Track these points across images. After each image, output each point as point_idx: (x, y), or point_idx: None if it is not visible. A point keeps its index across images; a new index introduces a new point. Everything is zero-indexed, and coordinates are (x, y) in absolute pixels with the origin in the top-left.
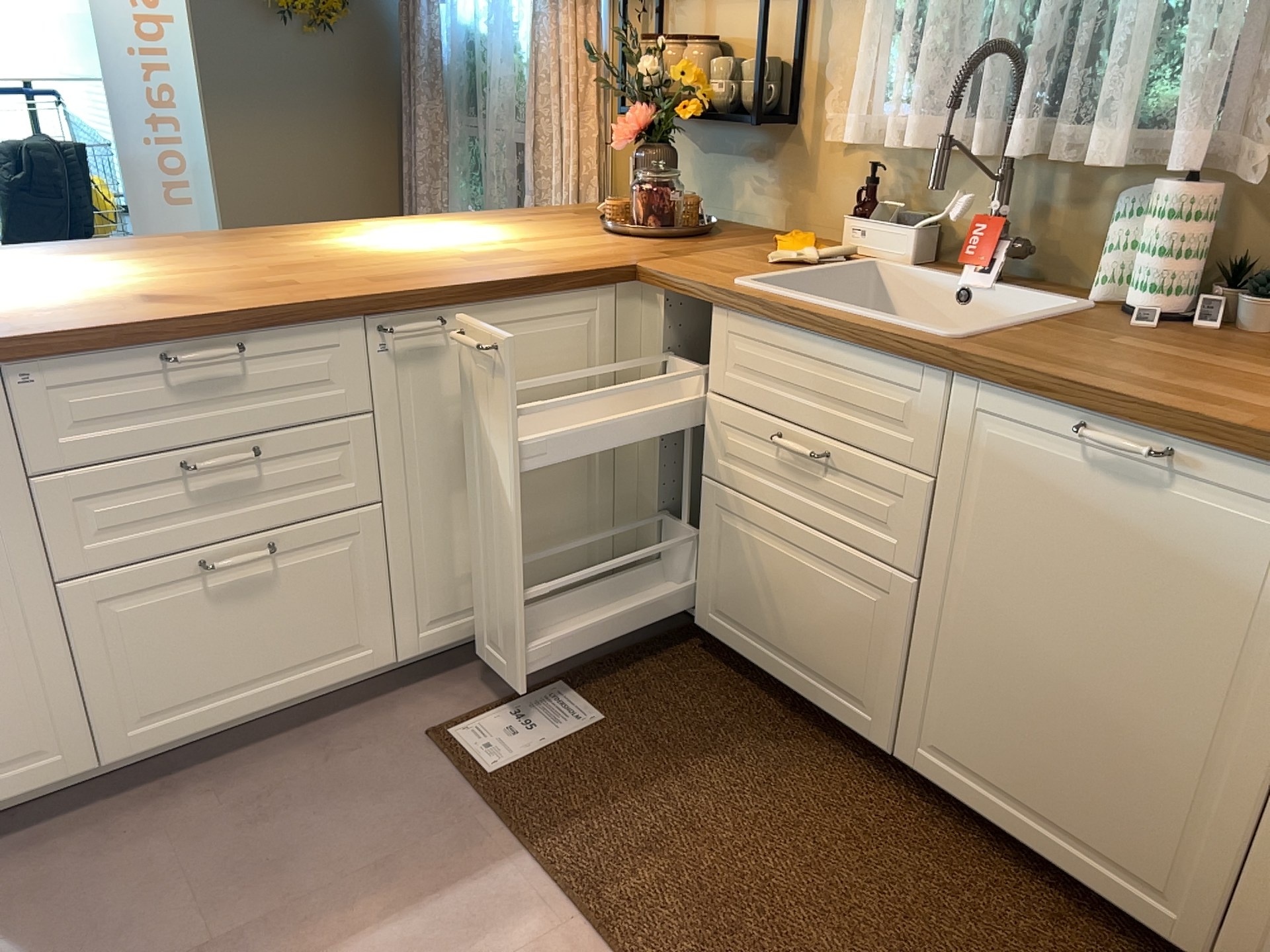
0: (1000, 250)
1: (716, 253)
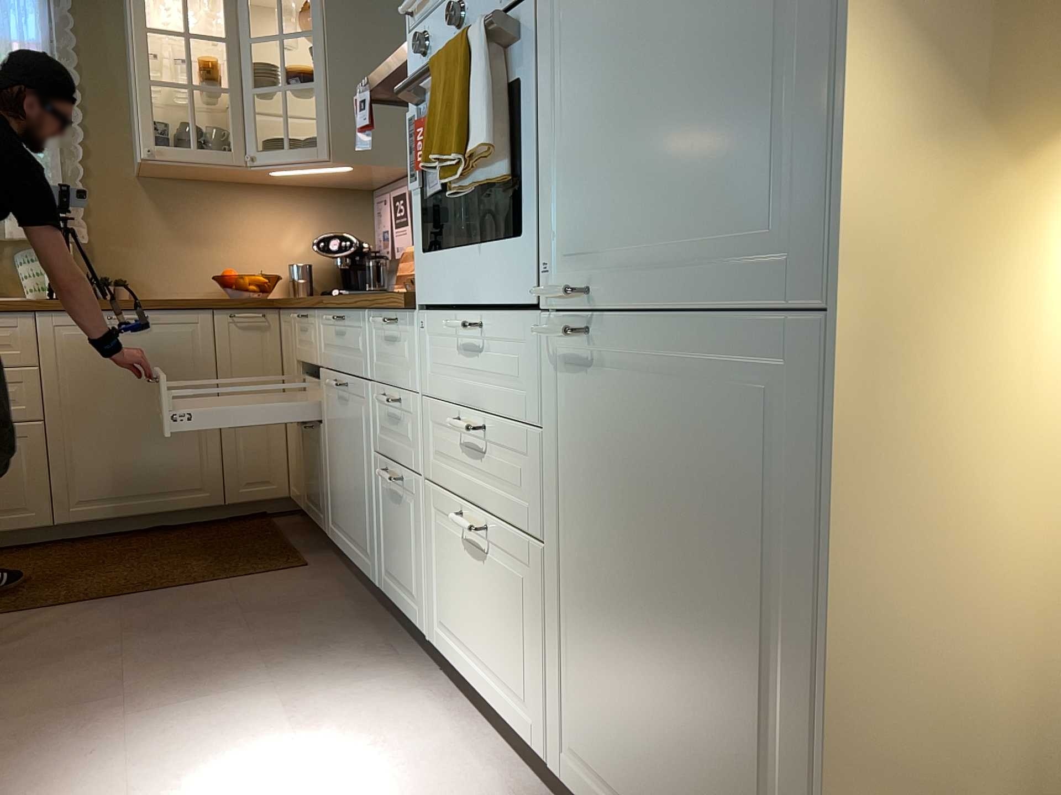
0: None
1: None
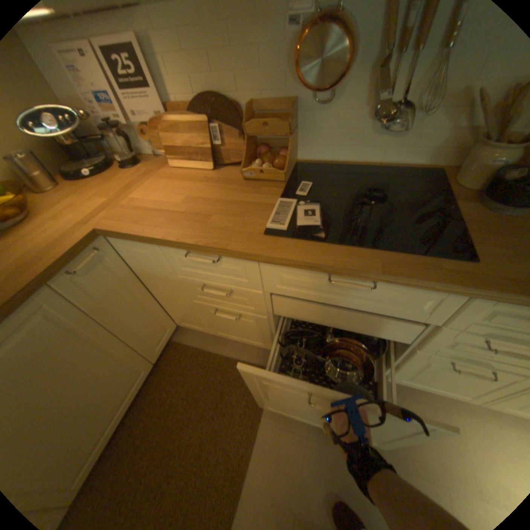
0: None
1: None
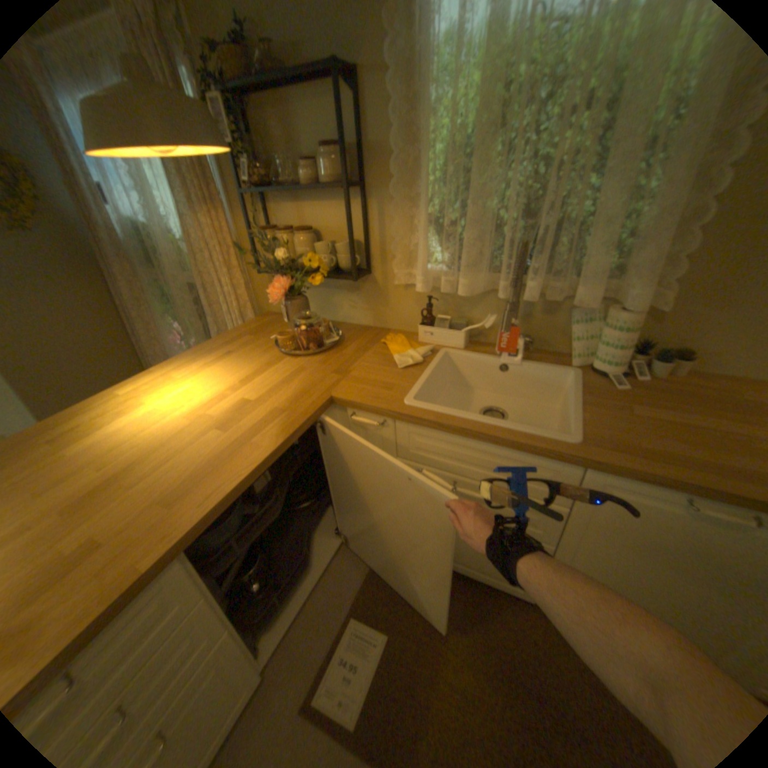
0: (521, 342)
1: (363, 364)
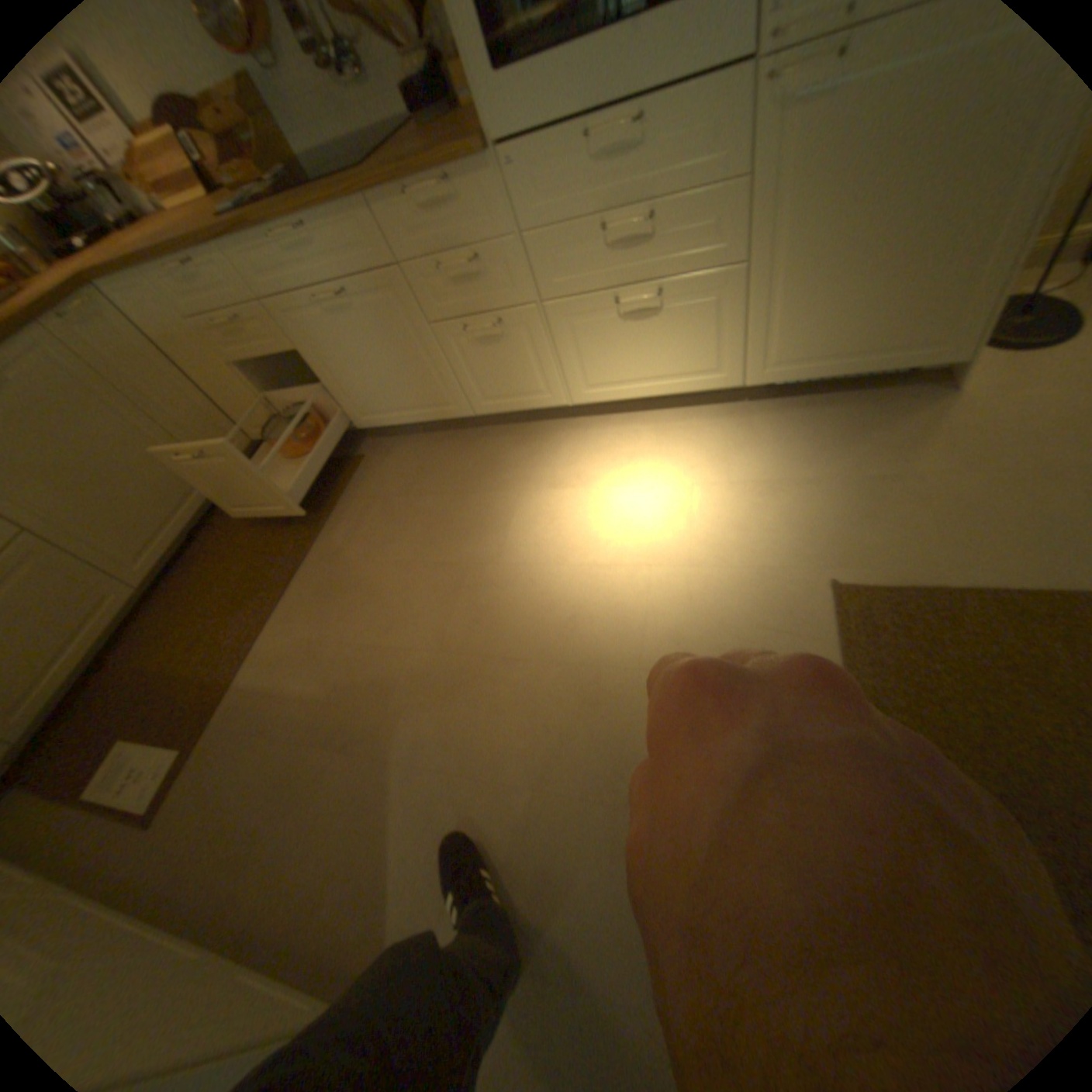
0: None
1: None
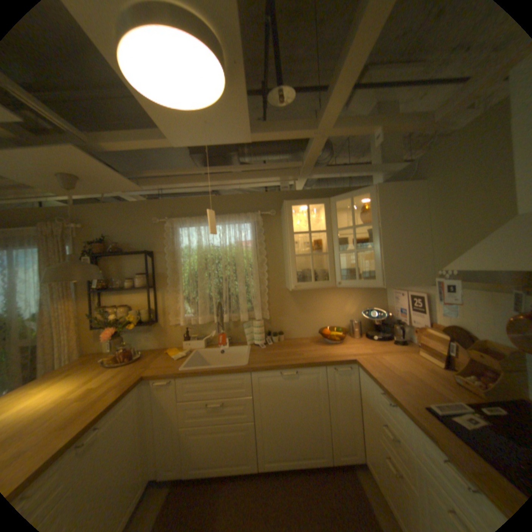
0: (227, 340)
1: (156, 363)
